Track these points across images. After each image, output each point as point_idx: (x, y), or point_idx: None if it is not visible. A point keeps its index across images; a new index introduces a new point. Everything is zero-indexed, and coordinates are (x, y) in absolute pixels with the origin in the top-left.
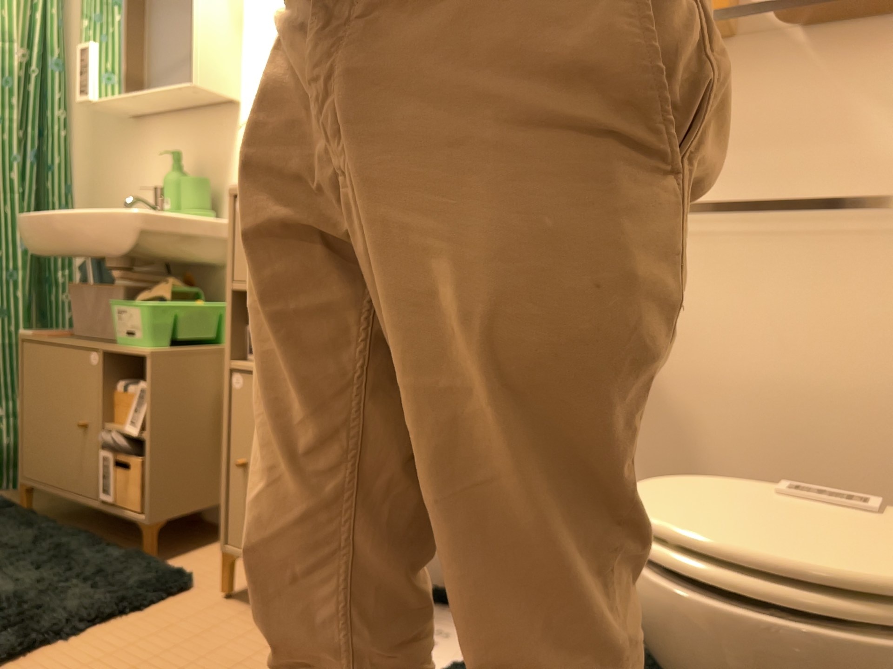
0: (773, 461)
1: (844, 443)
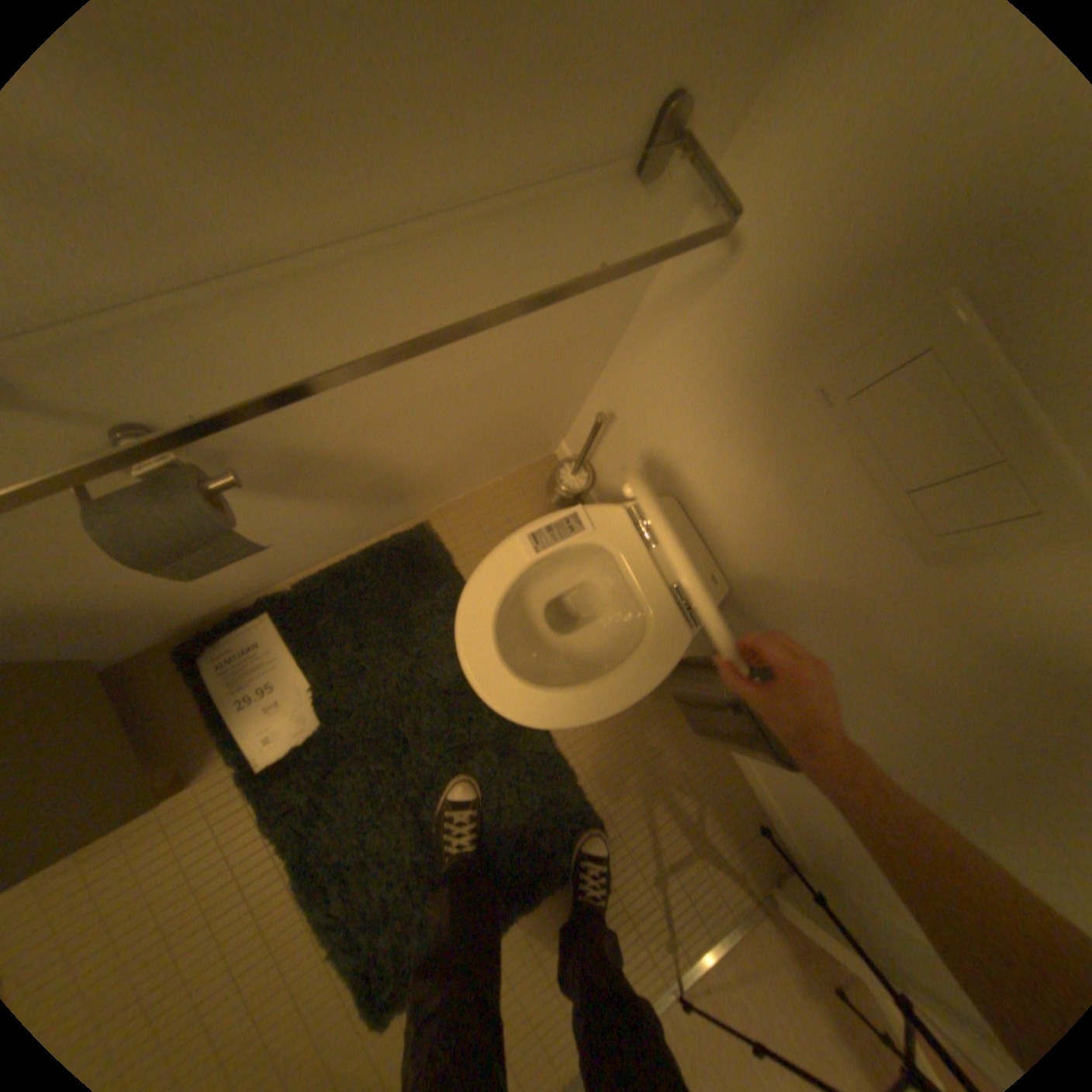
0: (442, 428)
1: (499, 391)
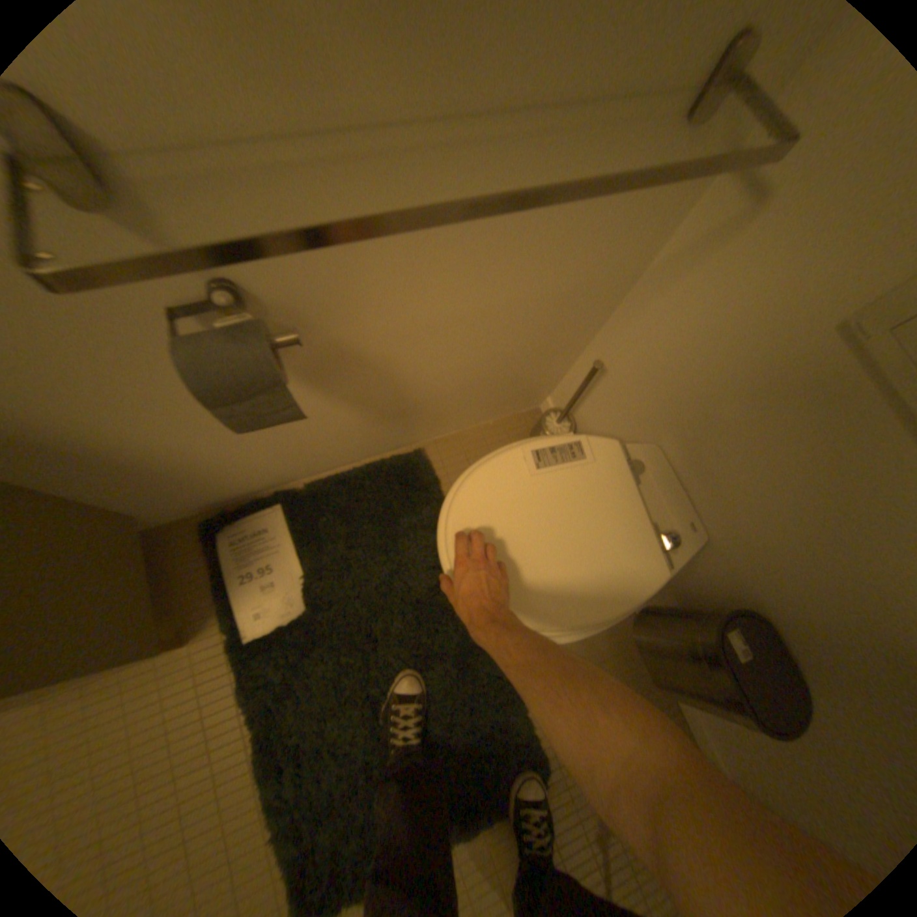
0: (460, 355)
1: (514, 327)
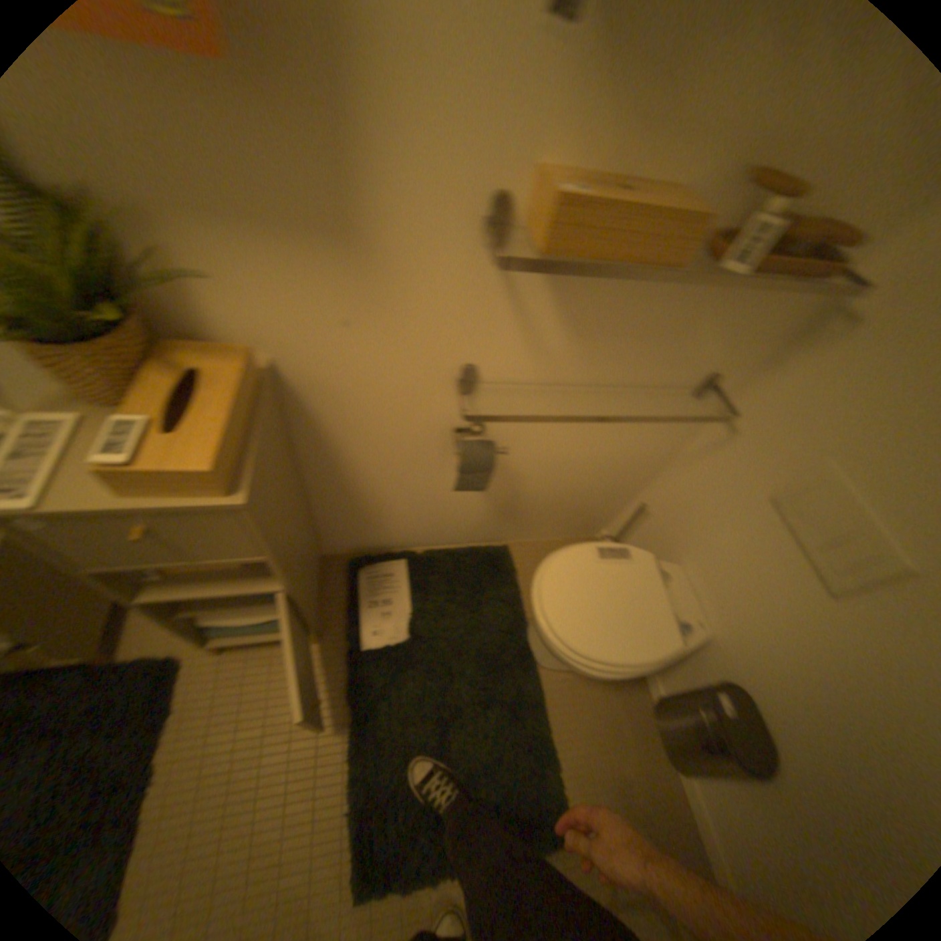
0: (561, 483)
1: (597, 474)
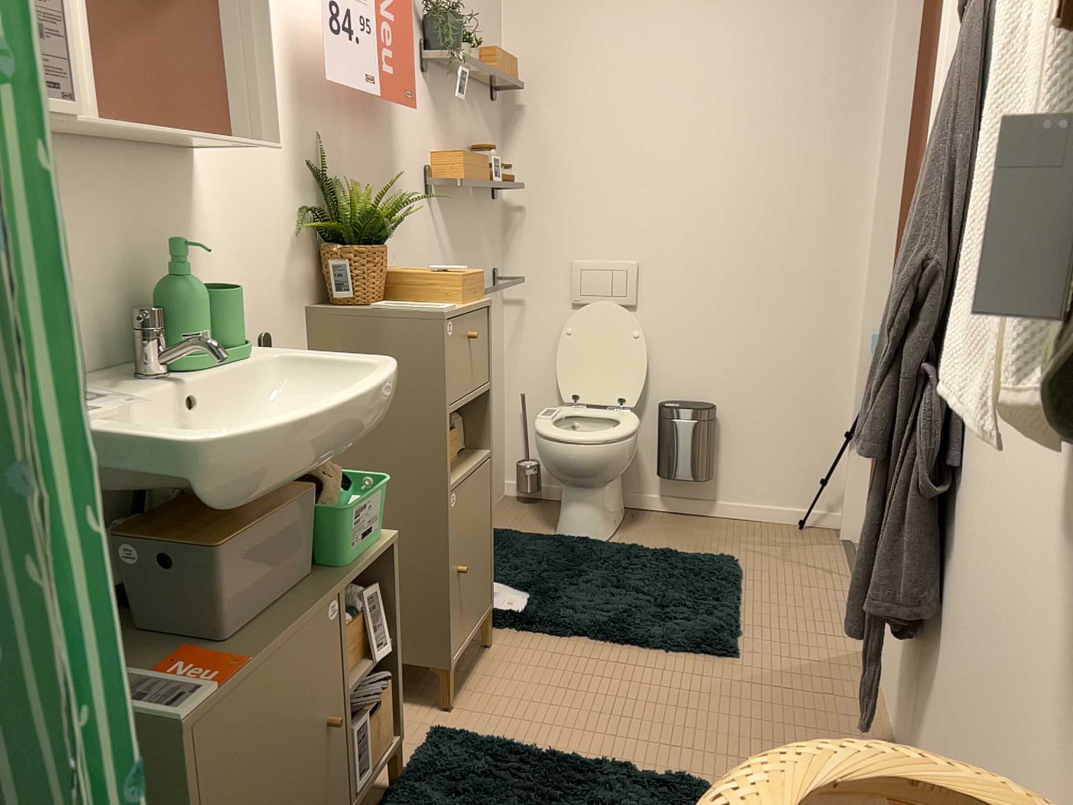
0: None
1: None
